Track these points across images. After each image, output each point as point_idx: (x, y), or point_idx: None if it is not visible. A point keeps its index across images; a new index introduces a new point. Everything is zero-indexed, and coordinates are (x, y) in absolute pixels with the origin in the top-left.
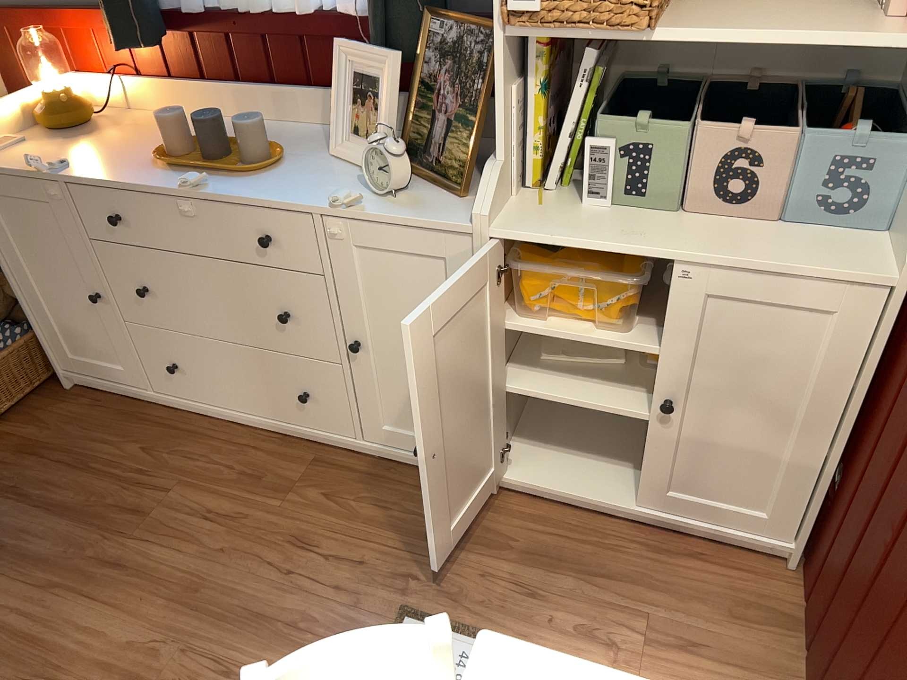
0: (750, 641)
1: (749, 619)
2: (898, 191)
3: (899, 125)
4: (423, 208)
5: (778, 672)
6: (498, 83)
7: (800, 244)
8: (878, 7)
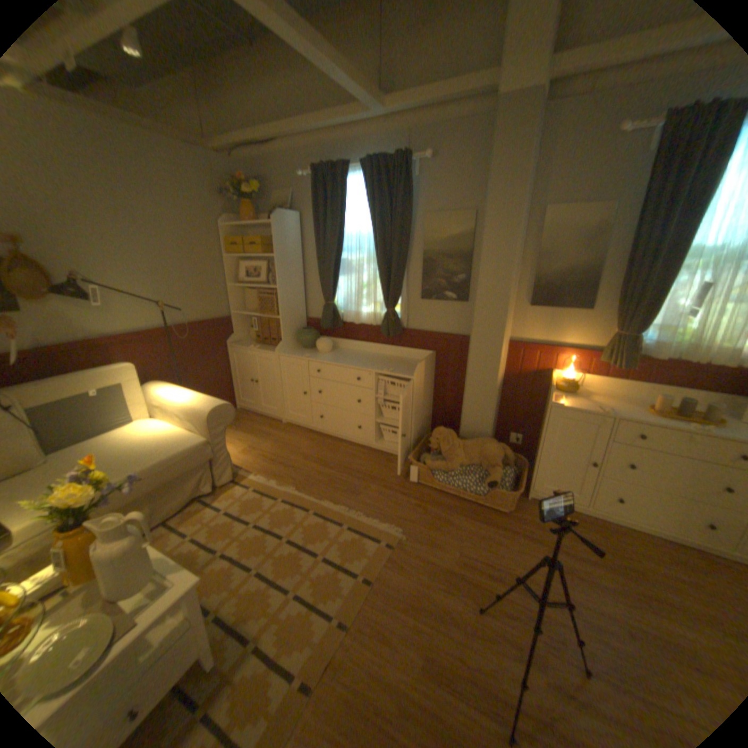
0: None
1: None
2: None
3: None
4: None
5: None
6: None
7: None
8: None
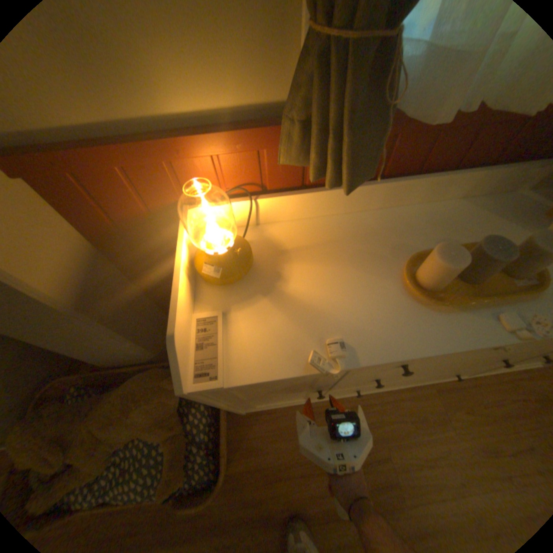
0: None
1: None
2: None
3: None
4: None
5: None
6: None
7: None
8: None
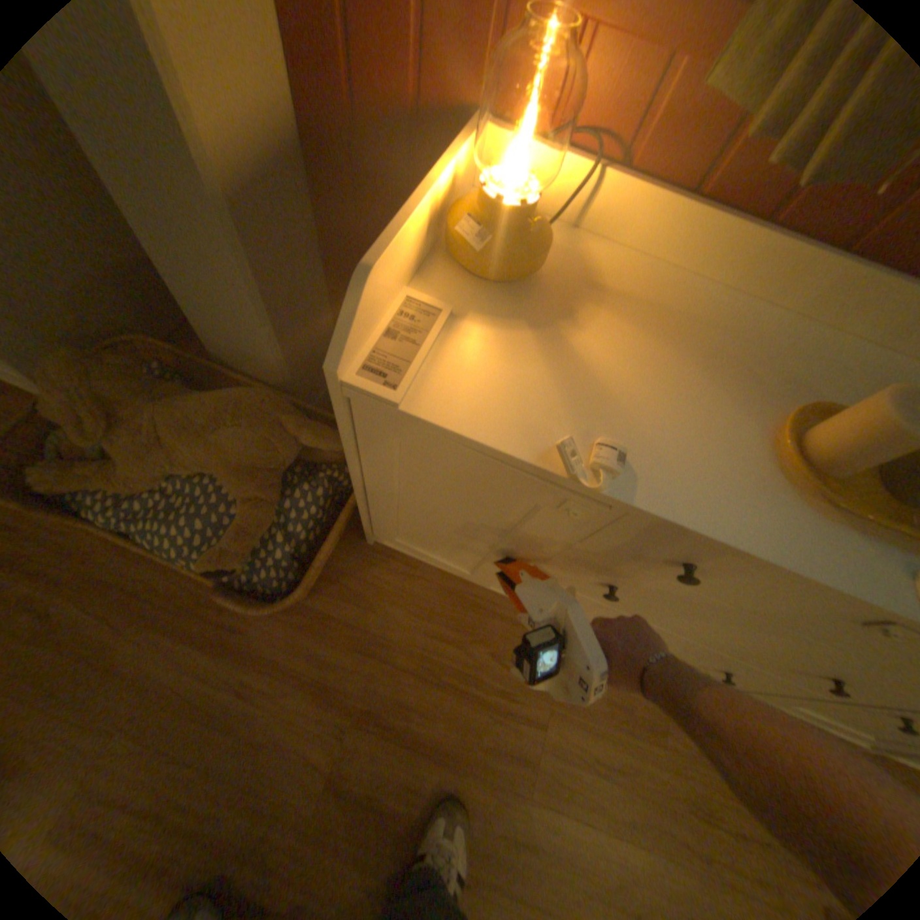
0: None
1: None
2: None
3: None
4: None
5: None
6: None
7: None
8: None
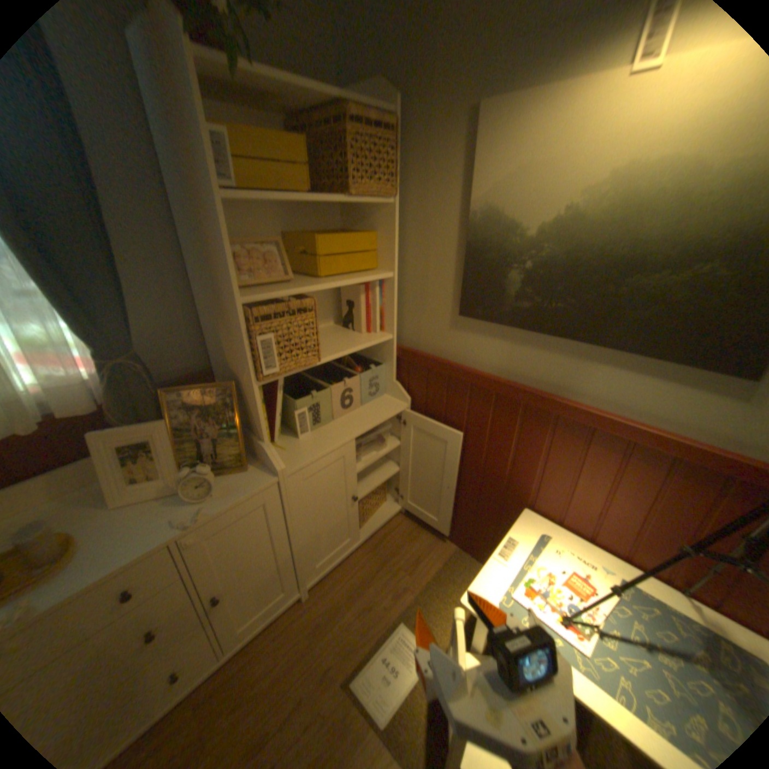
0: (425, 543)
1: (418, 538)
2: (387, 380)
3: (370, 361)
4: (235, 490)
5: (438, 543)
6: (256, 406)
7: (376, 409)
8: (343, 328)
